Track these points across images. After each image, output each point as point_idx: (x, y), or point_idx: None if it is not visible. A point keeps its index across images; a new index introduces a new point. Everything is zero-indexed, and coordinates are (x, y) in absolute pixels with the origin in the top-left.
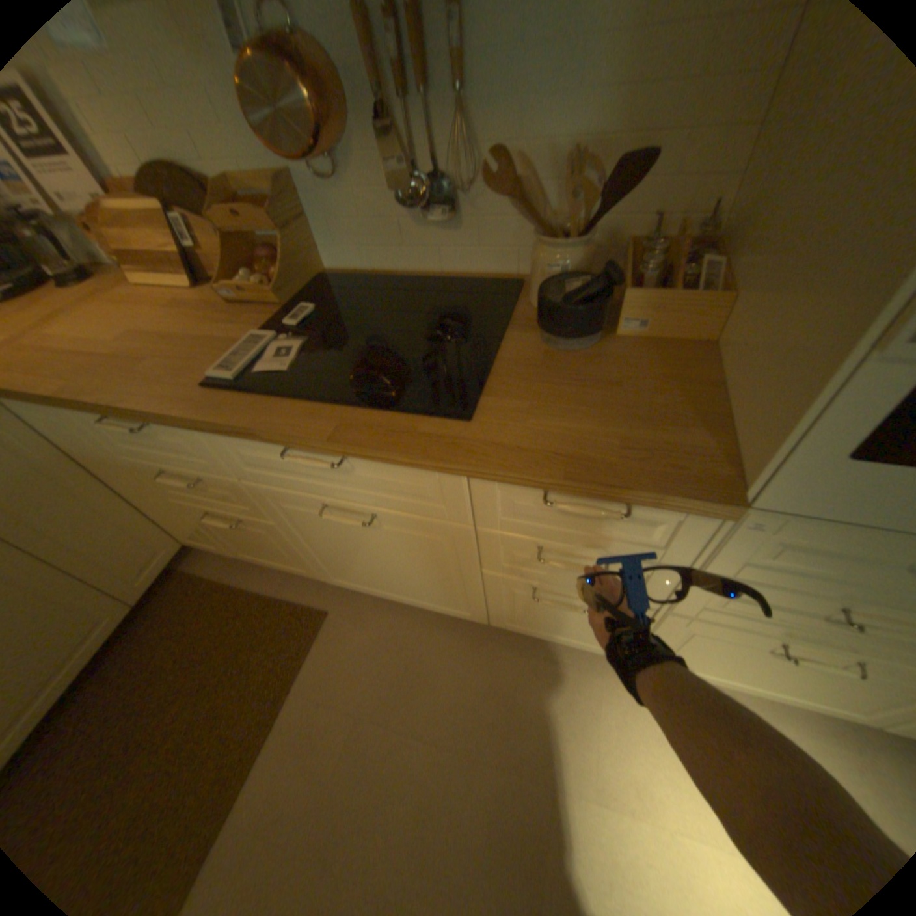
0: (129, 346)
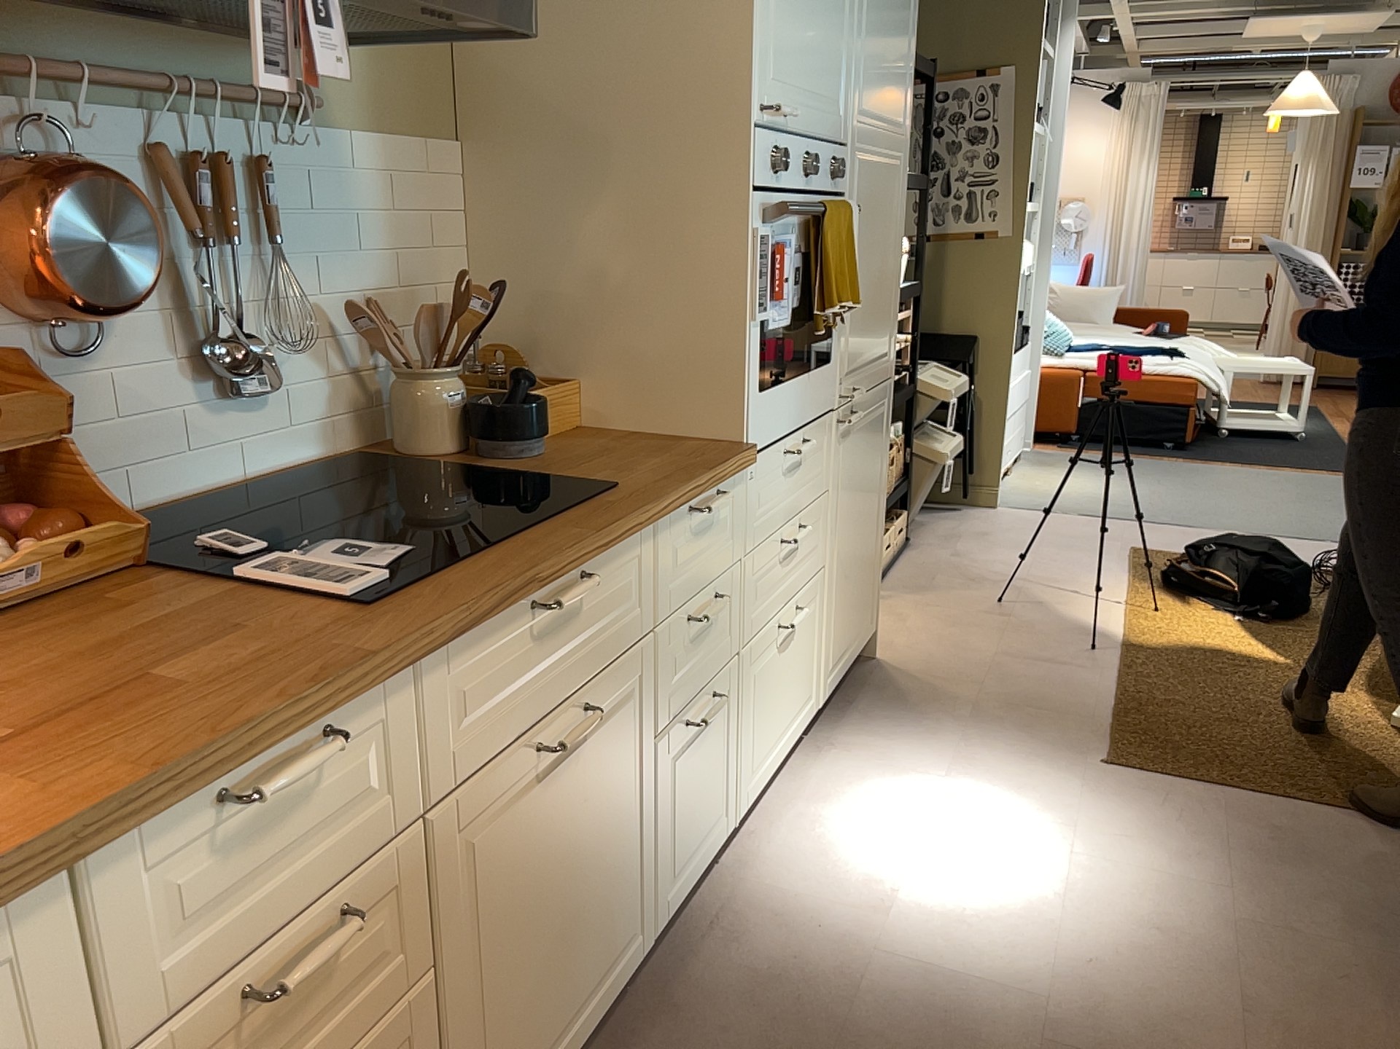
0: (2, 713)
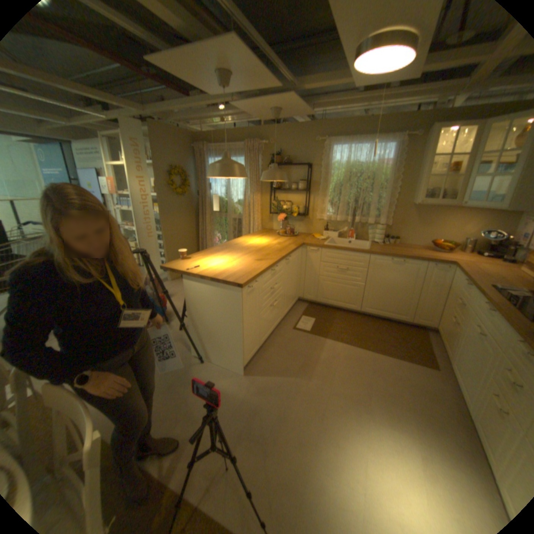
0: (493, 275)
